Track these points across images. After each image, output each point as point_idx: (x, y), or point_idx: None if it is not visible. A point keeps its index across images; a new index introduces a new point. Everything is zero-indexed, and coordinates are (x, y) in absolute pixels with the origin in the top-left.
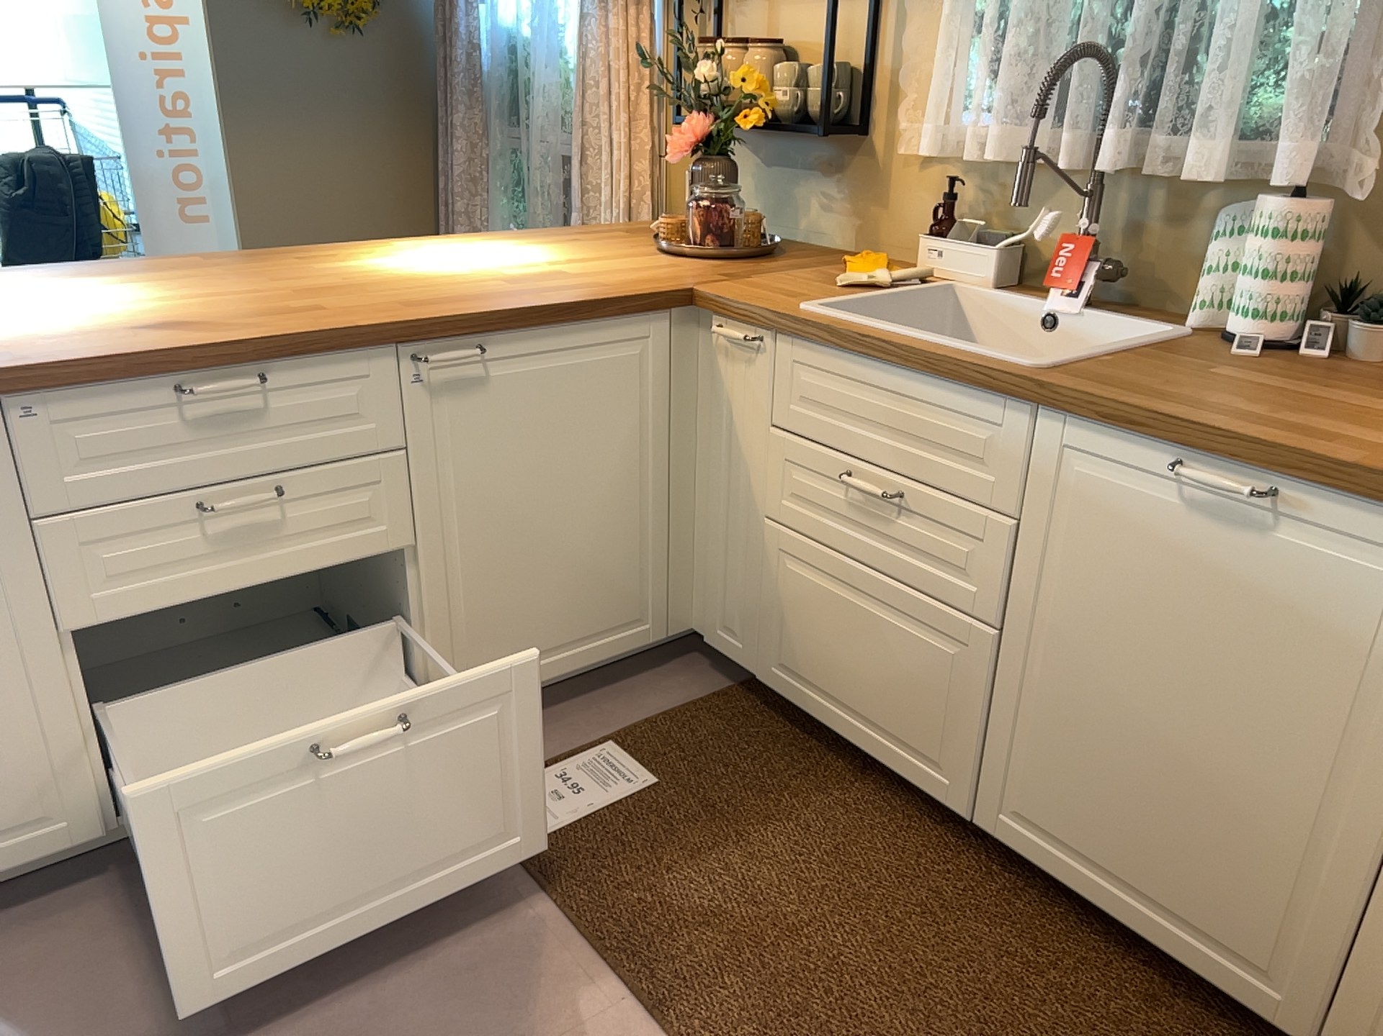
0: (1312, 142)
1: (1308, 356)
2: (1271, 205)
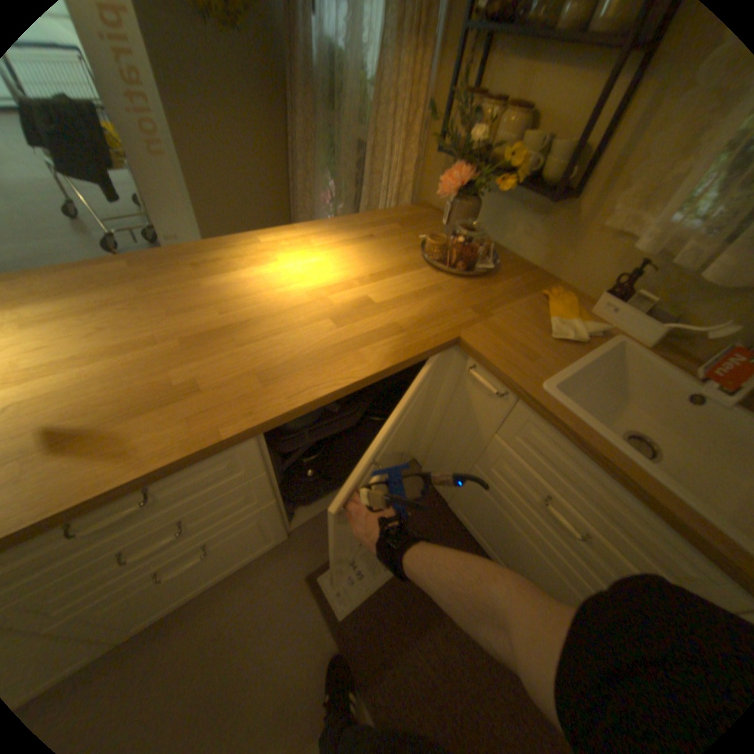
0: None
1: None
2: None
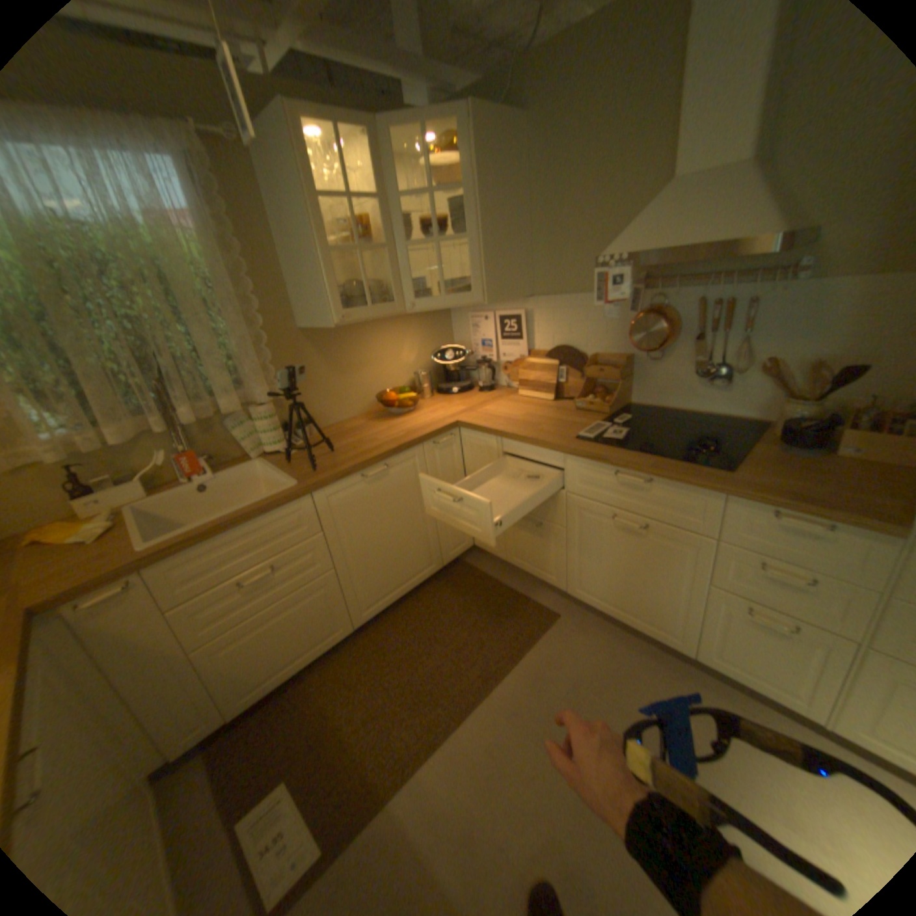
0: (265, 386)
1: (299, 444)
2: (262, 409)
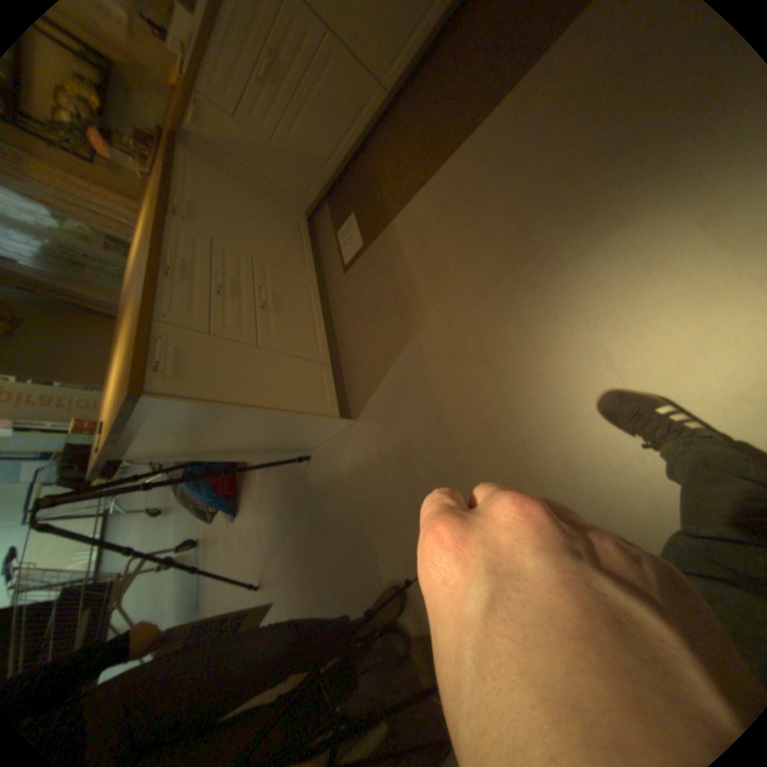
0: None
1: None
2: None
